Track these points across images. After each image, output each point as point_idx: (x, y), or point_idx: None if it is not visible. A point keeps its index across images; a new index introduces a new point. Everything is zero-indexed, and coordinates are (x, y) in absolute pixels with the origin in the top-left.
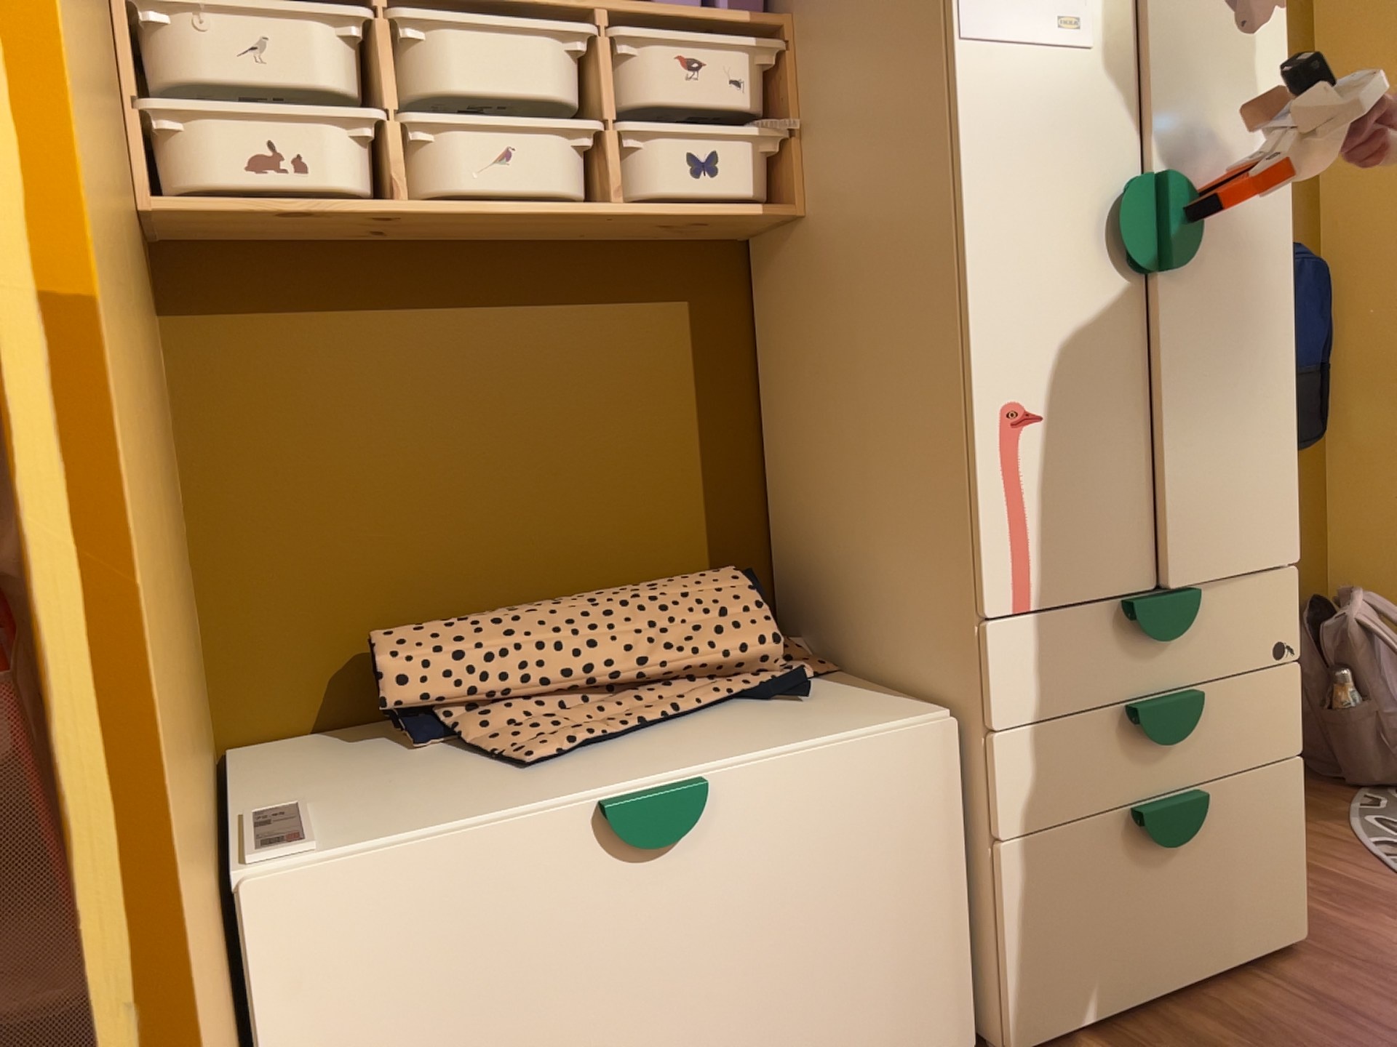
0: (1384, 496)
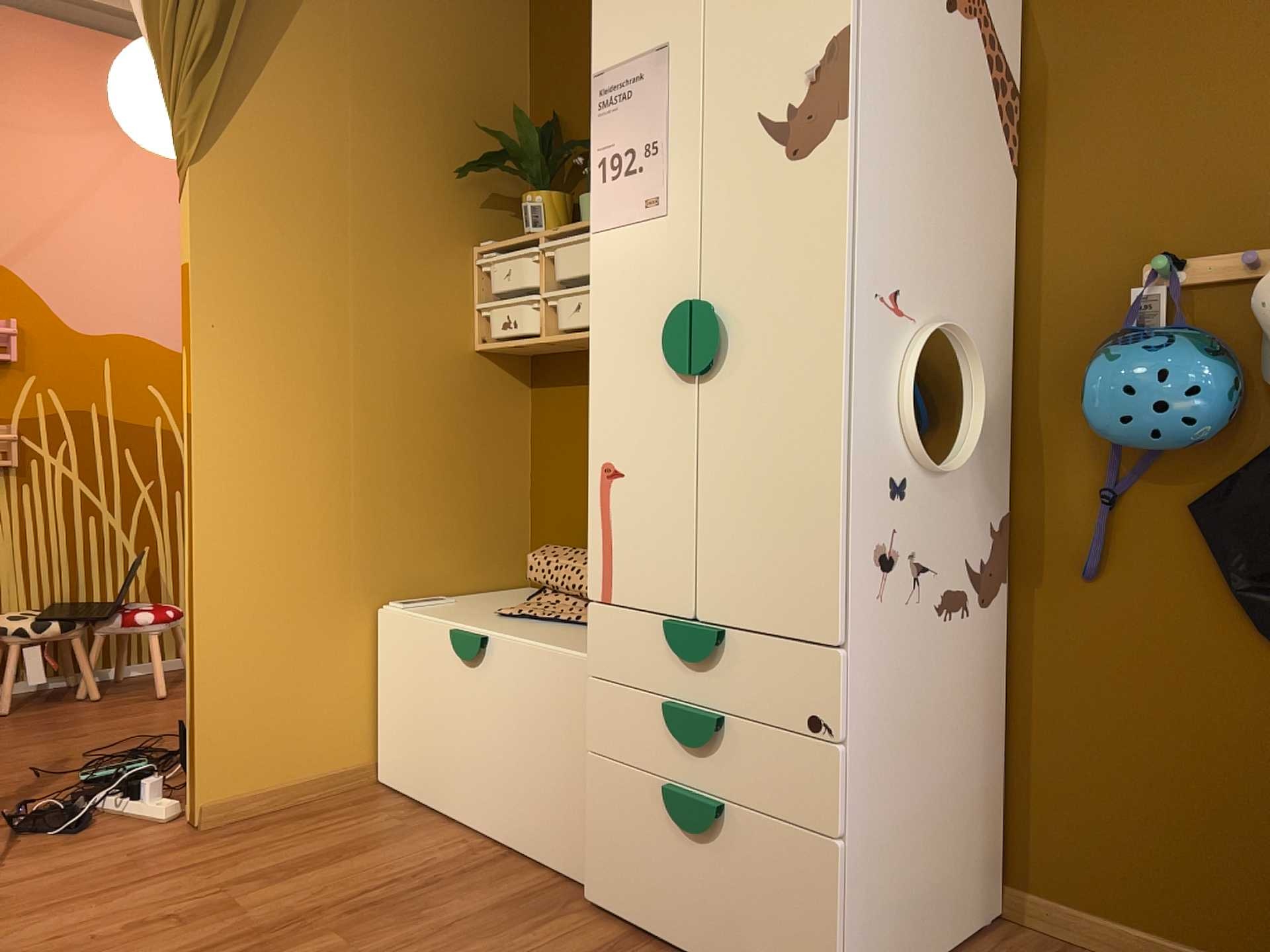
0: None
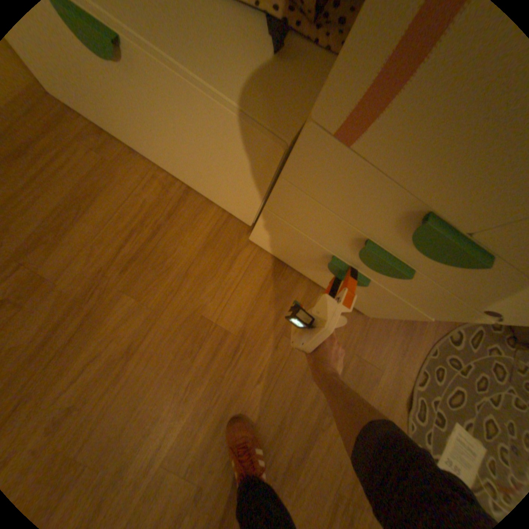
0: None
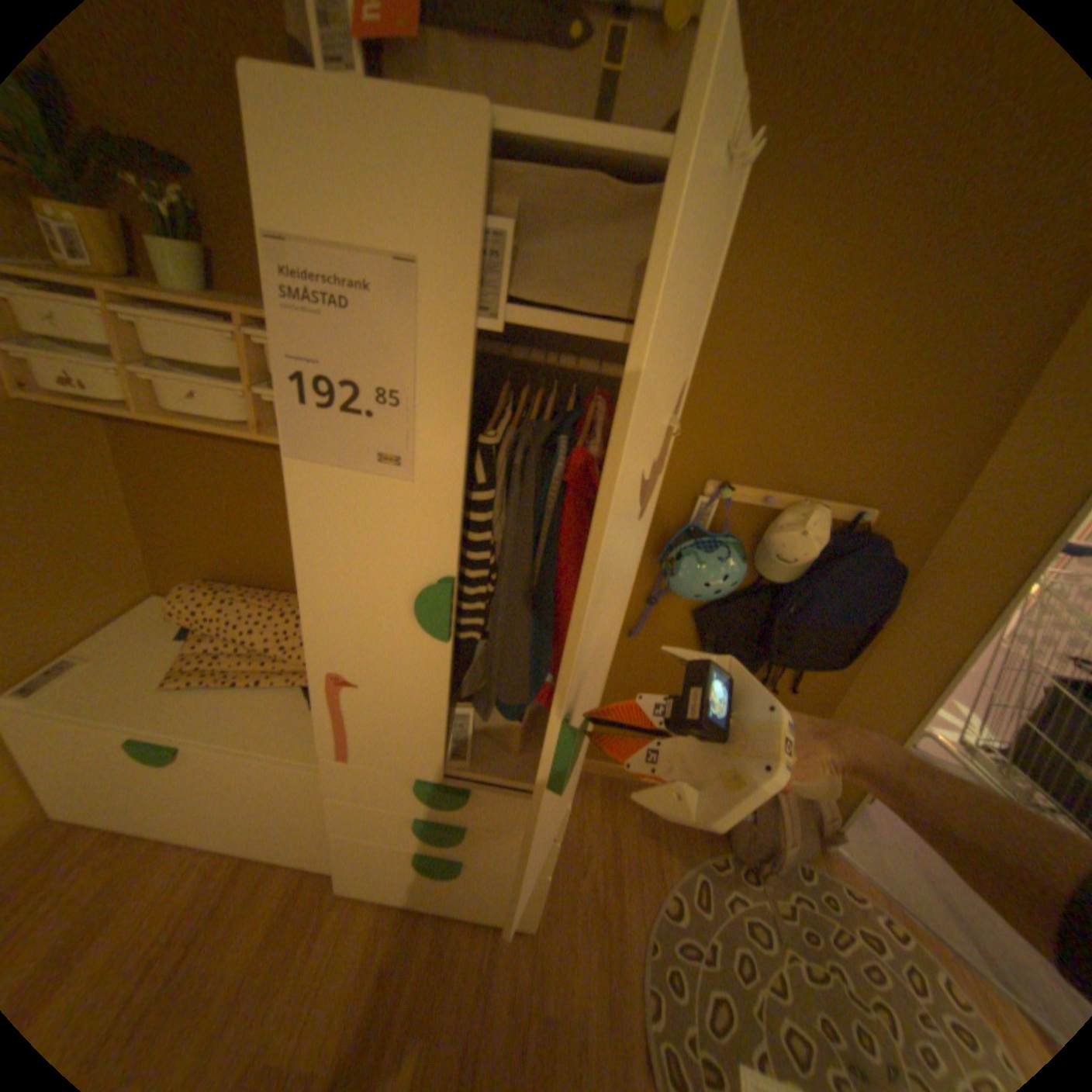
0: (879, 724)
